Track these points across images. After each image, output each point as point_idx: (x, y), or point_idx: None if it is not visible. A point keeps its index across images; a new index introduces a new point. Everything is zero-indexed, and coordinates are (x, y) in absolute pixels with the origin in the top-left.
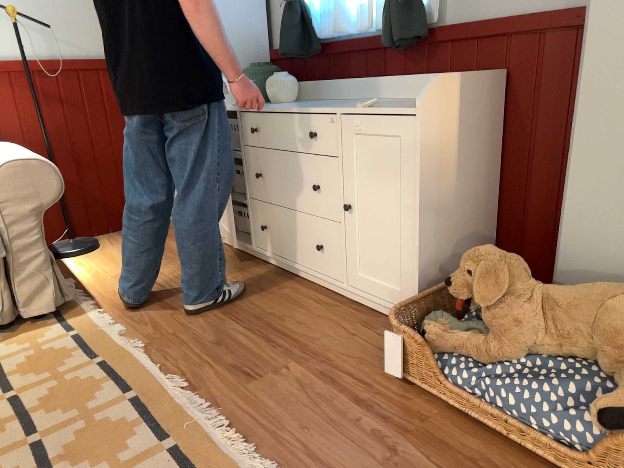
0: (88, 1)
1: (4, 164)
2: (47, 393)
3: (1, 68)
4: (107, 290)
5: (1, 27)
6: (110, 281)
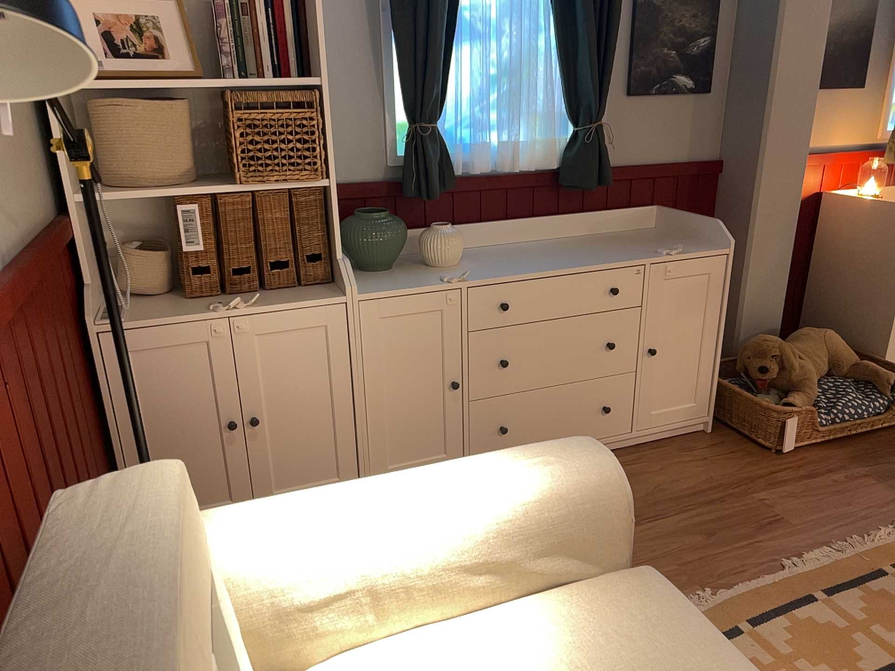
0: None
1: (610, 469)
2: (820, 670)
3: None
4: None
5: None
6: None
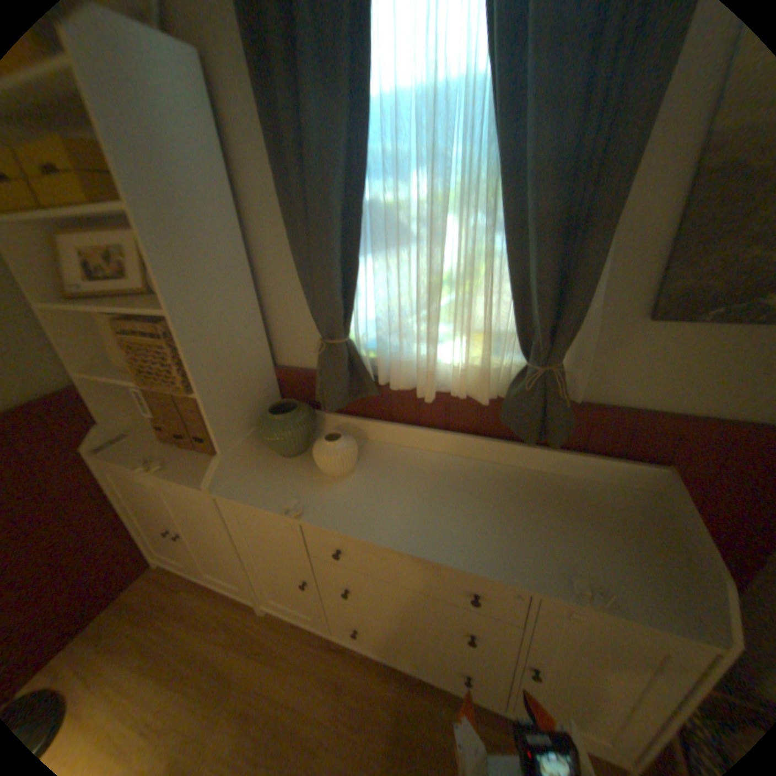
0: None
1: None
2: None
3: None
4: None
5: None
6: None
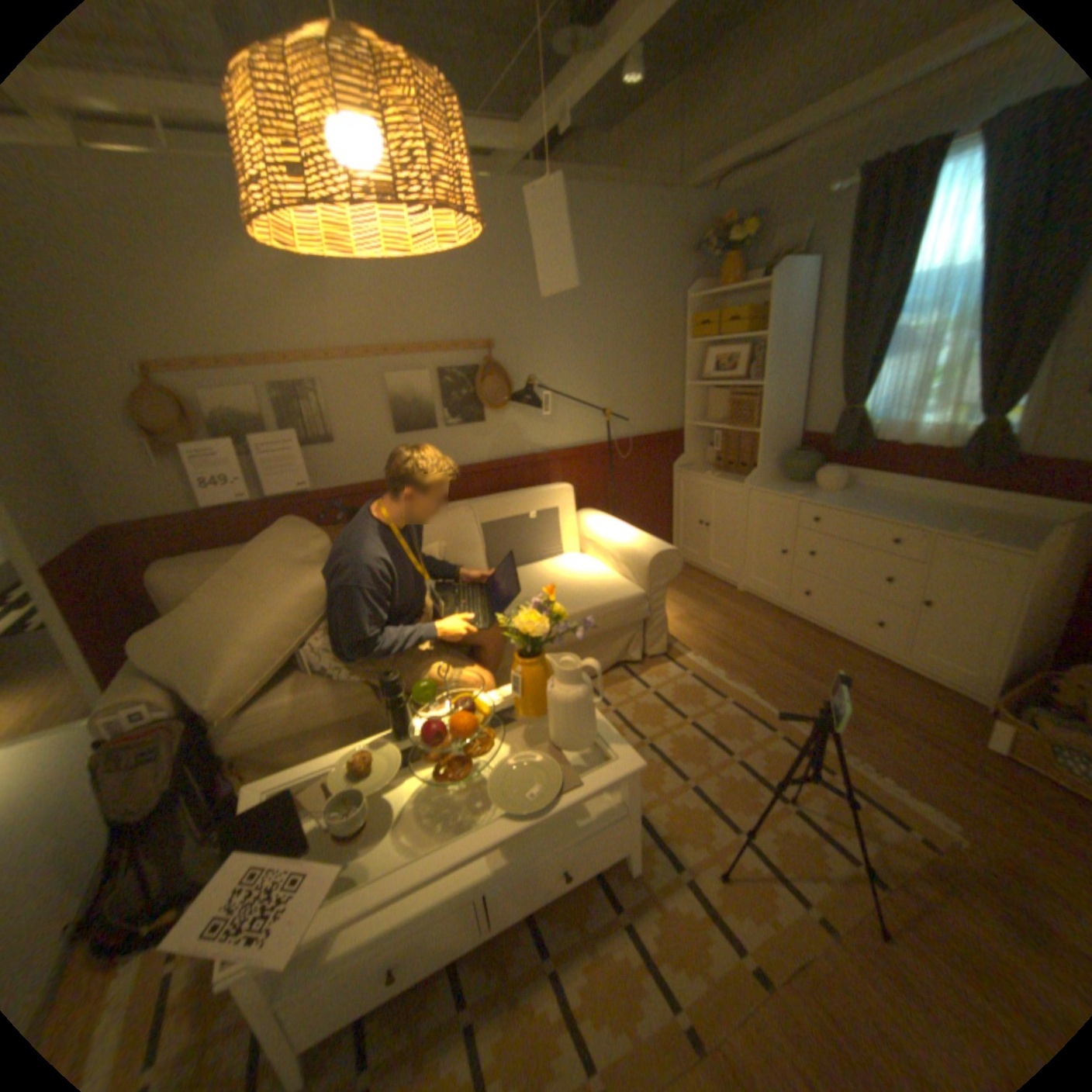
0: (642, 389)
1: (653, 554)
2: (714, 723)
3: (584, 451)
4: (679, 633)
5: (586, 419)
6: (674, 624)
